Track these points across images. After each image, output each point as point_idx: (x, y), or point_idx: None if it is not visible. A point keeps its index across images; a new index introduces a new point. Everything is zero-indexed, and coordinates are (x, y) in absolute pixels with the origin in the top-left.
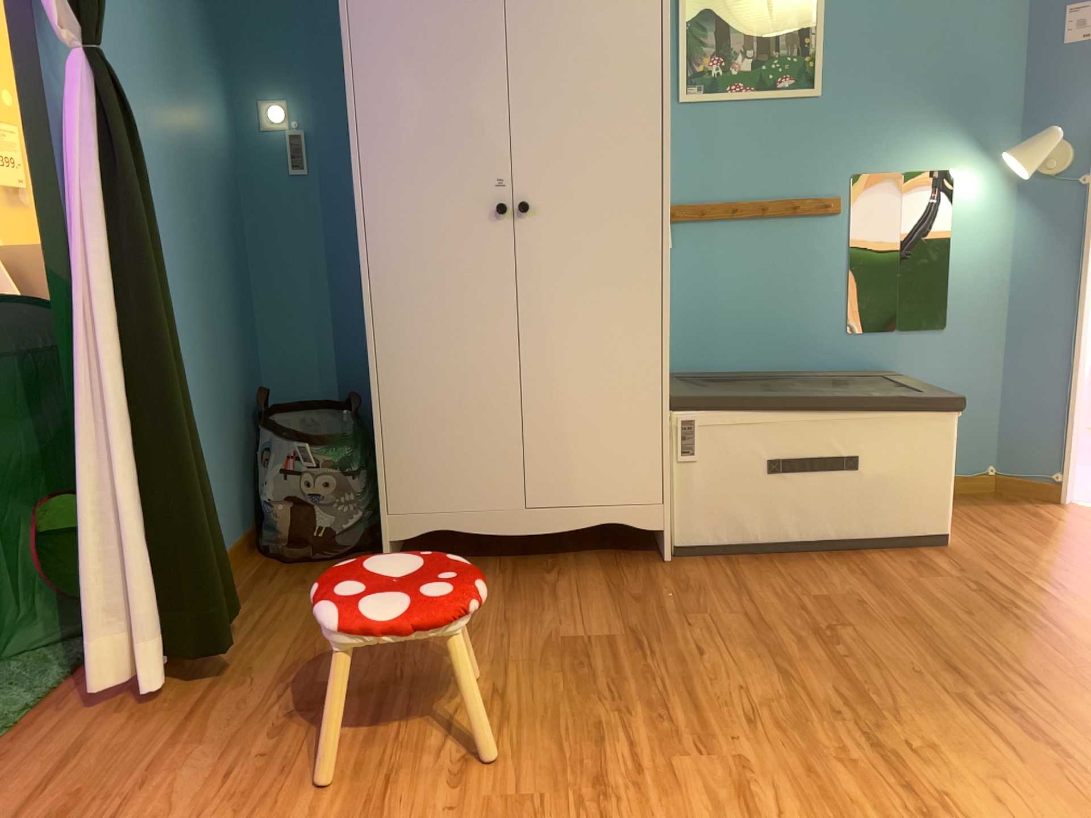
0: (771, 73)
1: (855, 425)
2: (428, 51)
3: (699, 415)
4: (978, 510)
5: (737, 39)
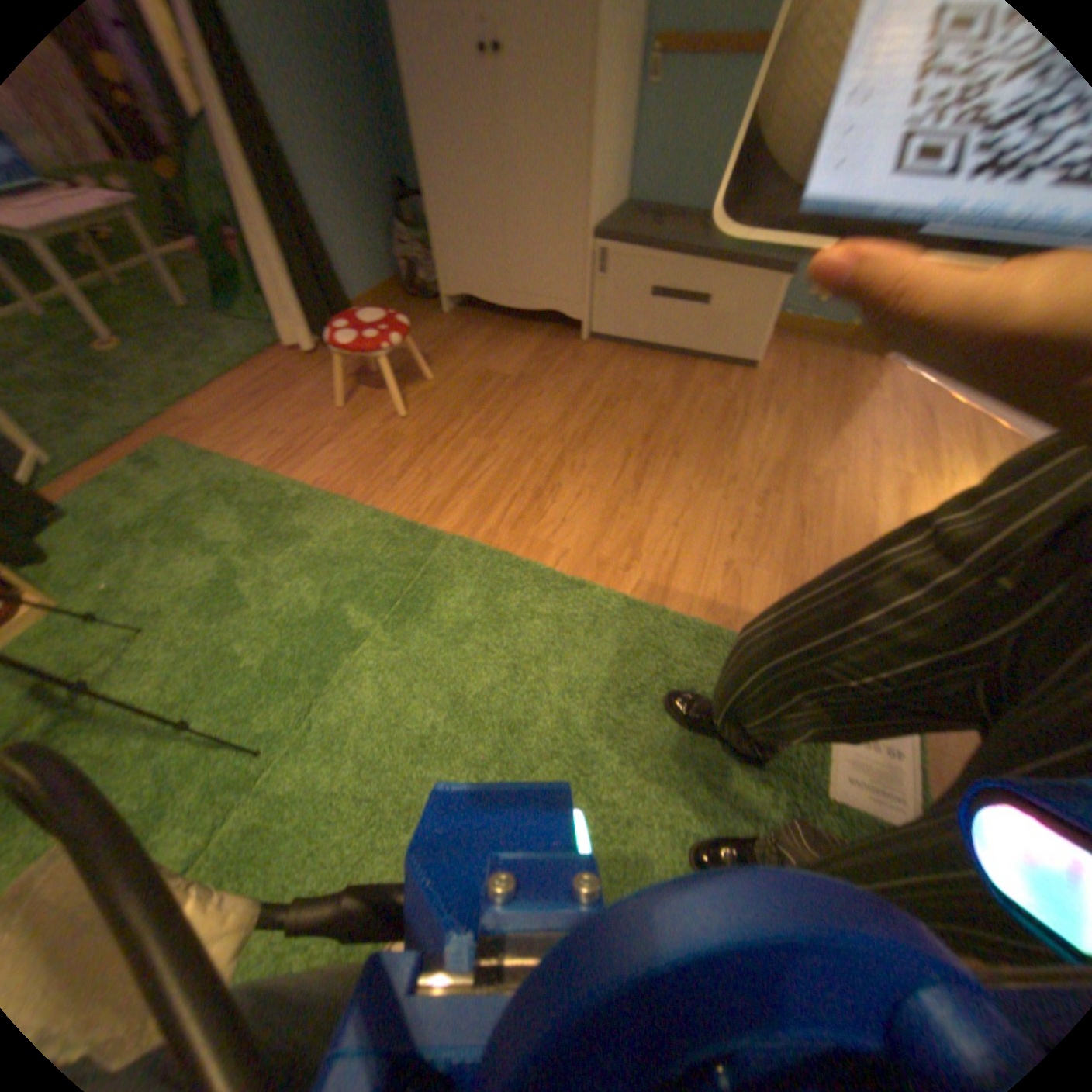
0: None
1: (715, 271)
2: None
3: (614, 244)
4: (817, 349)
5: None
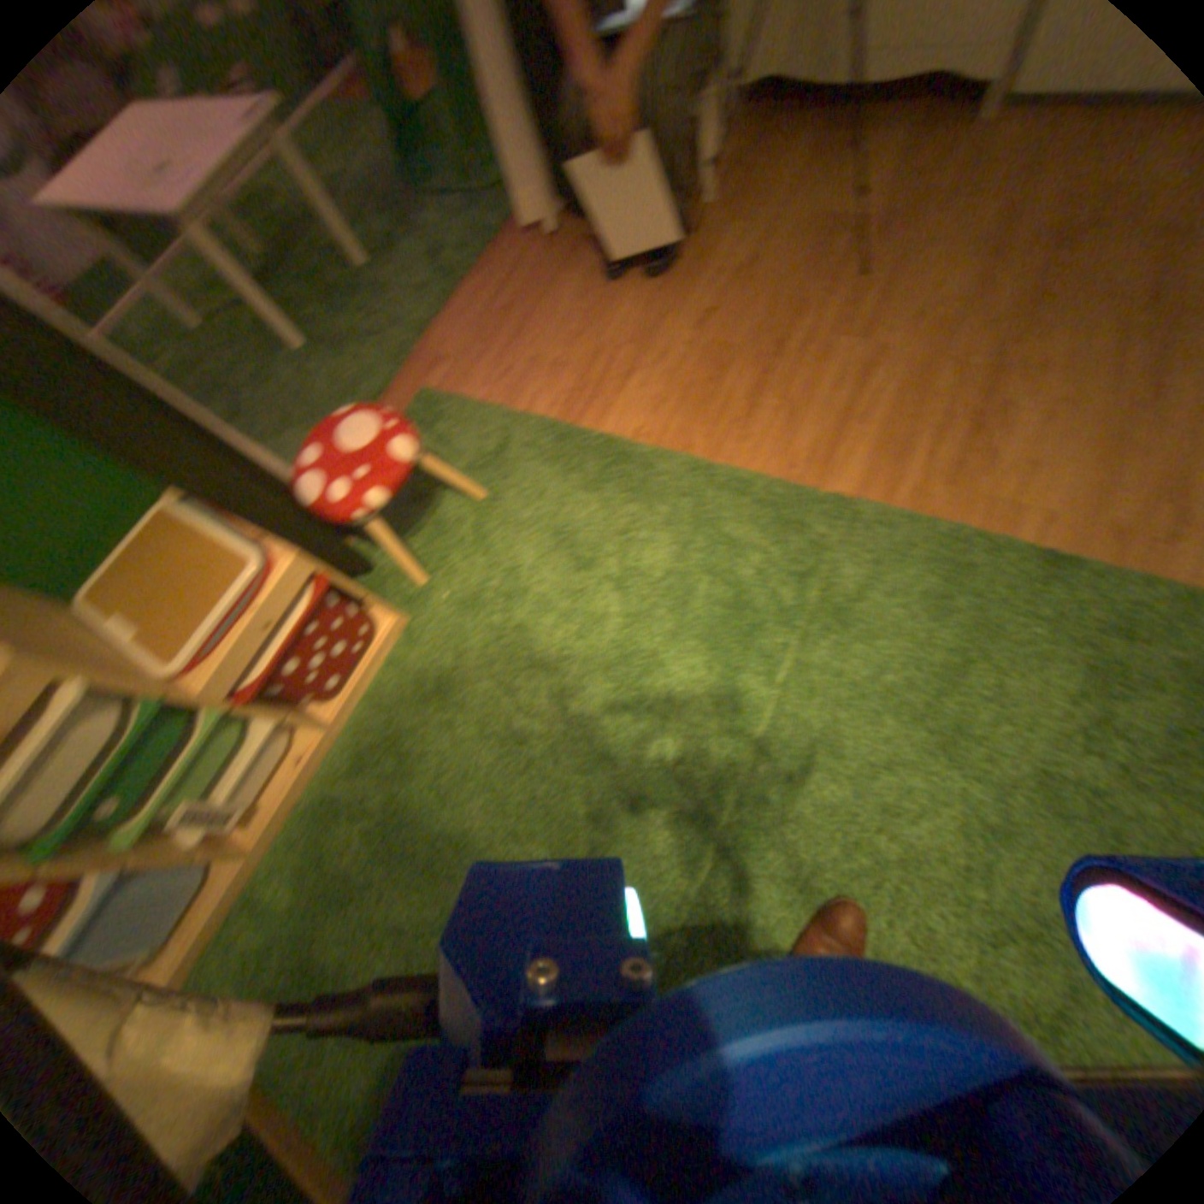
0: None
1: None
2: None
3: None
4: None
5: None
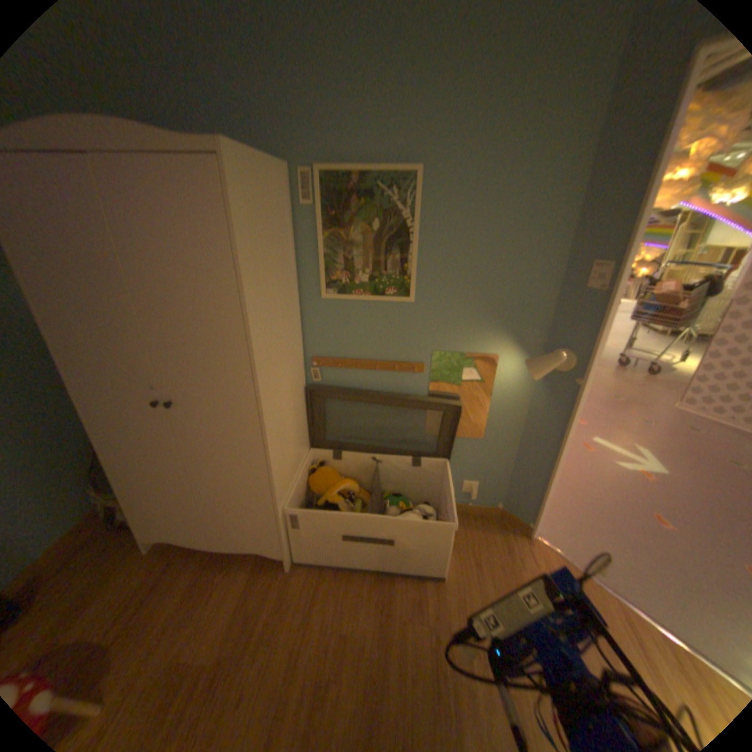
0: (382, 284)
1: (395, 525)
2: (84, 302)
3: (302, 510)
4: (483, 537)
5: (359, 260)
